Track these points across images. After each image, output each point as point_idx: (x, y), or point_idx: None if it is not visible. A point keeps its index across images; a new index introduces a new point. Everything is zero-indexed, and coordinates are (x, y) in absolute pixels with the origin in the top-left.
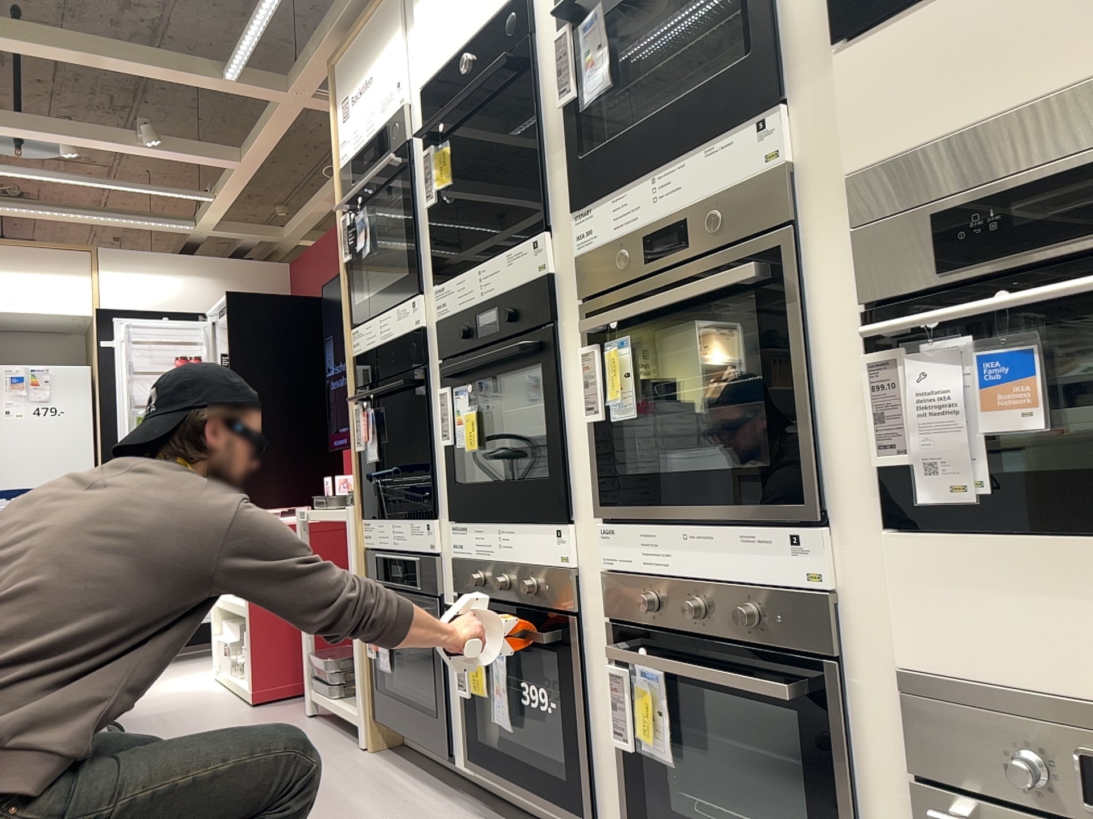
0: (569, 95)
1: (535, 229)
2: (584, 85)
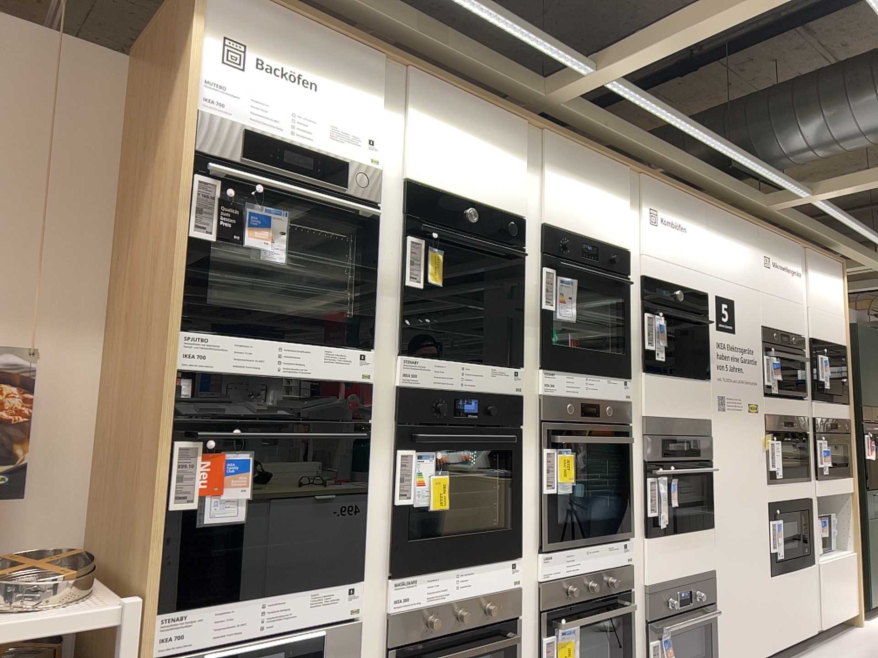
0: (547, 307)
1: (509, 362)
2: (554, 309)
